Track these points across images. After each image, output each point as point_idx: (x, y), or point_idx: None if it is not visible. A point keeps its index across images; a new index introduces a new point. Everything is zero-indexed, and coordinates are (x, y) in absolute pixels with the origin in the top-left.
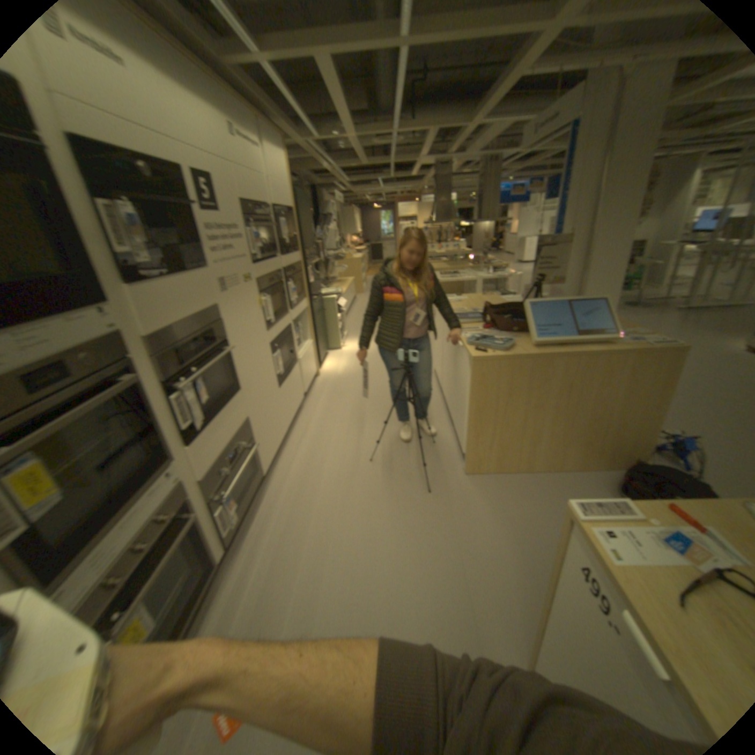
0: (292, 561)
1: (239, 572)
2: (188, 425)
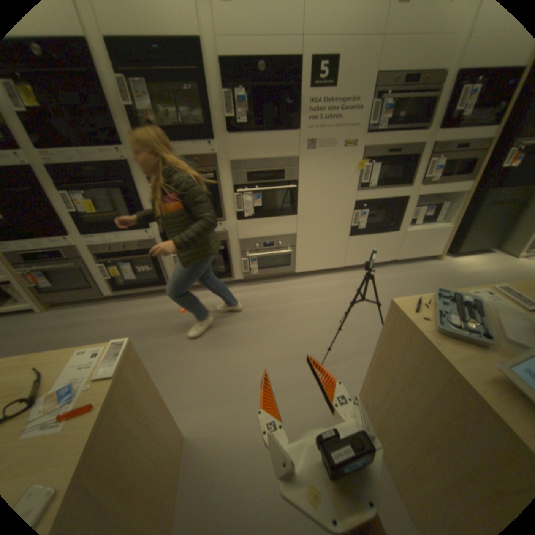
0: (249, 307)
1: (241, 291)
2: (240, 211)
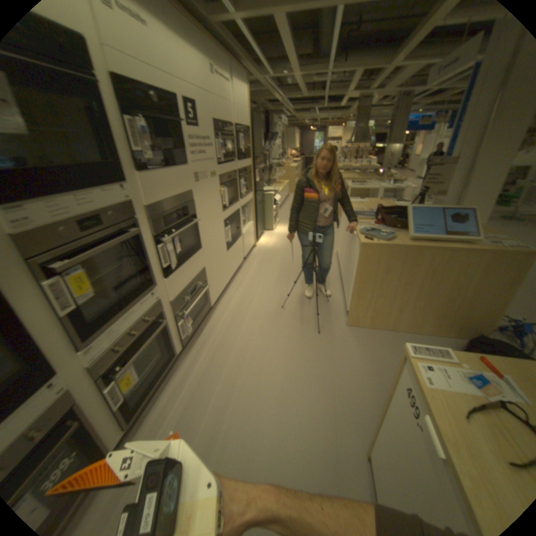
0: (223, 361)
1: (189, 362)
2: (167, 265)
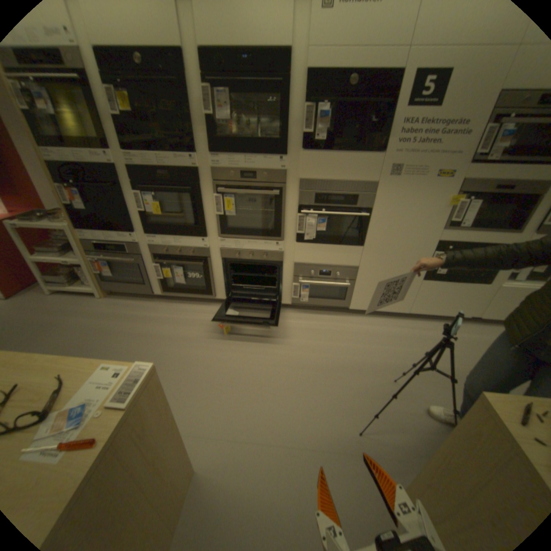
0: (291, 337)
1: (286, 316)
2: (301, 233)
